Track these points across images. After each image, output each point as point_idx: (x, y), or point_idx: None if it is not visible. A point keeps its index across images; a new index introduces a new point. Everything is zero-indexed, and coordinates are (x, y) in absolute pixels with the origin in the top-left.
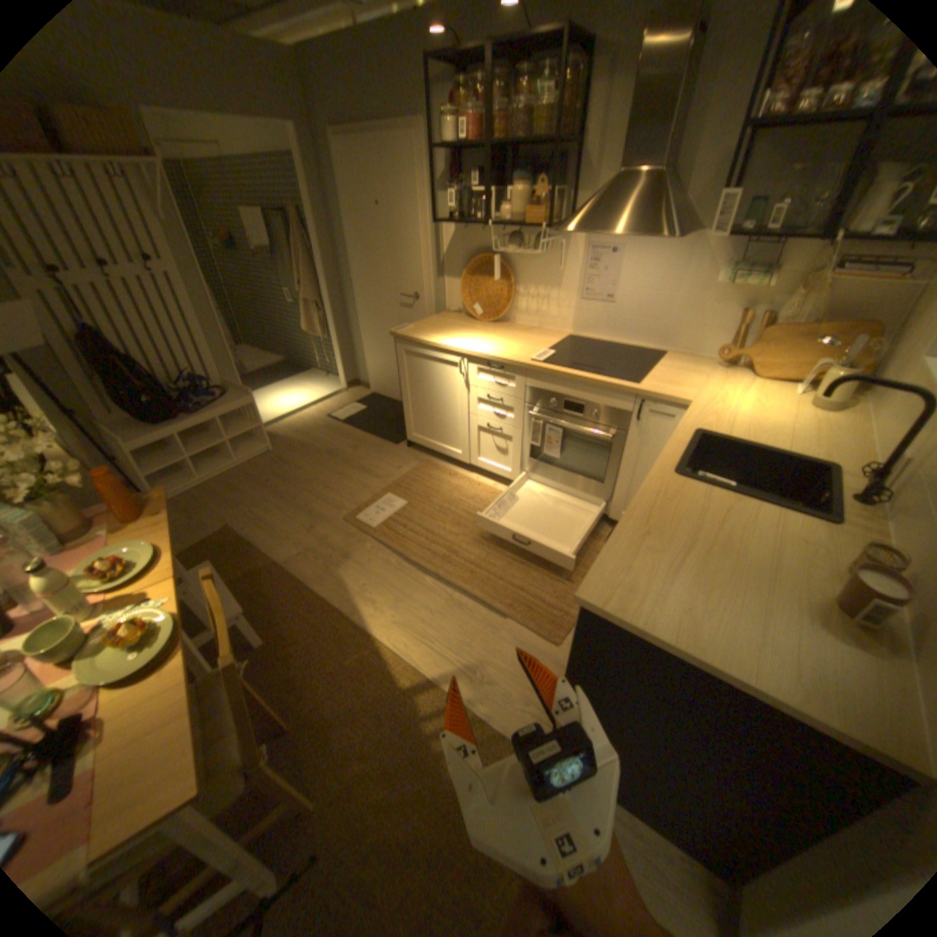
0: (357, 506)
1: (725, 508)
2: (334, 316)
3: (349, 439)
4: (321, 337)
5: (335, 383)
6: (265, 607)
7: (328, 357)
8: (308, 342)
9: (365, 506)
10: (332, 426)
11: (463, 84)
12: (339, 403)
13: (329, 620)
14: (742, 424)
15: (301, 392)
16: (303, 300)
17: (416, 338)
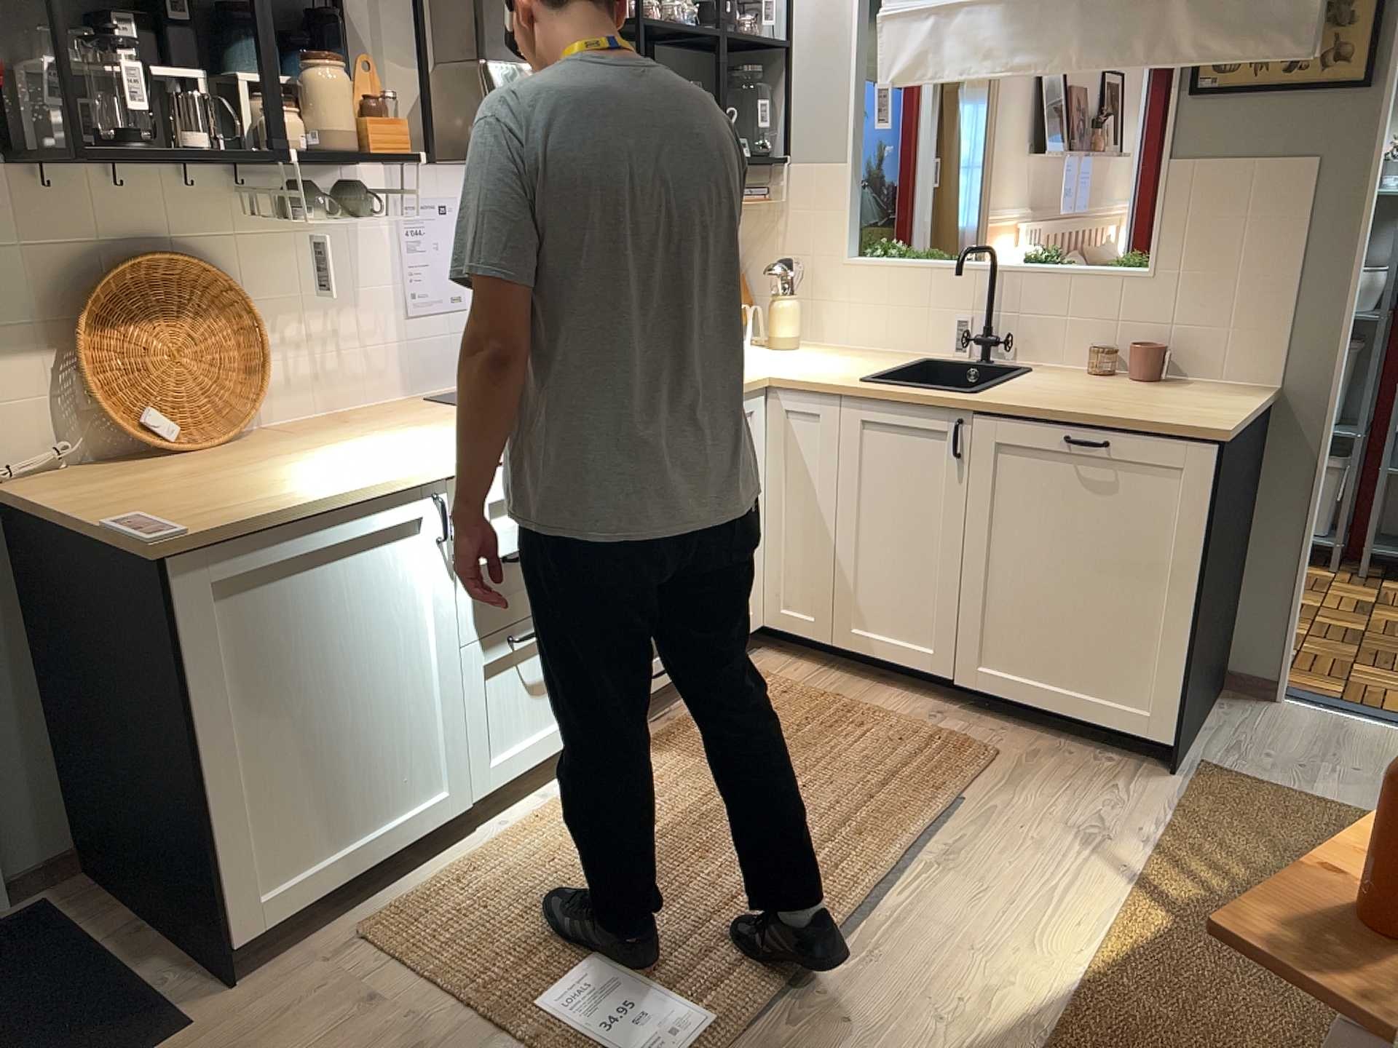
0: None
1: (1031, 388)
2: None
3: None
4: None
5: None
6: None
7: None
8: None
9: None
10: None
11: None
12: None
13: None
14: (836, 369)
15: None
16: None
17: (277, 512)
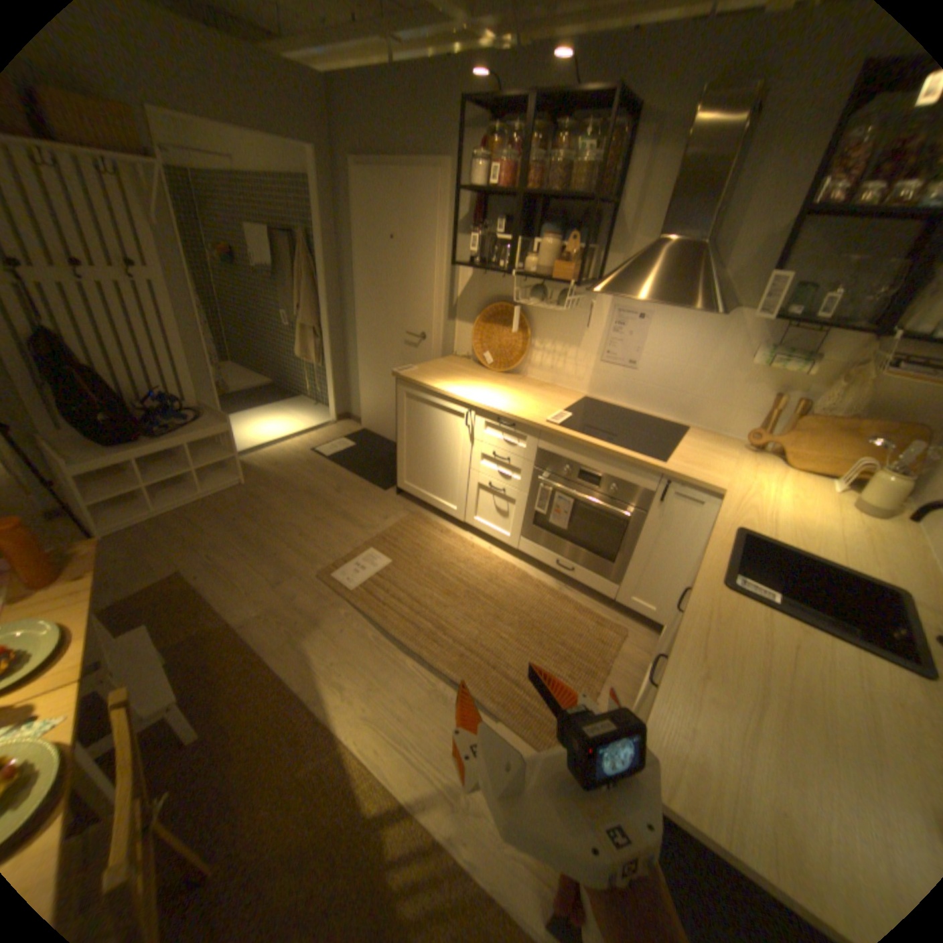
0: (334, 561)
1: (792, 643)
2: (331, 345)
3: (332, 479)
4: (314, 365)
5: (324, 414)
6: (207, 687)
7: (320, 386)
8: (300, 369)
9: (343, 562)
10: (315, 462)
11: (497, 132)
12: (326, 437)
13: (285, 710)
14: (786, 525)
15: (285, 420)
16: (300, 325)
17: (420, 383)
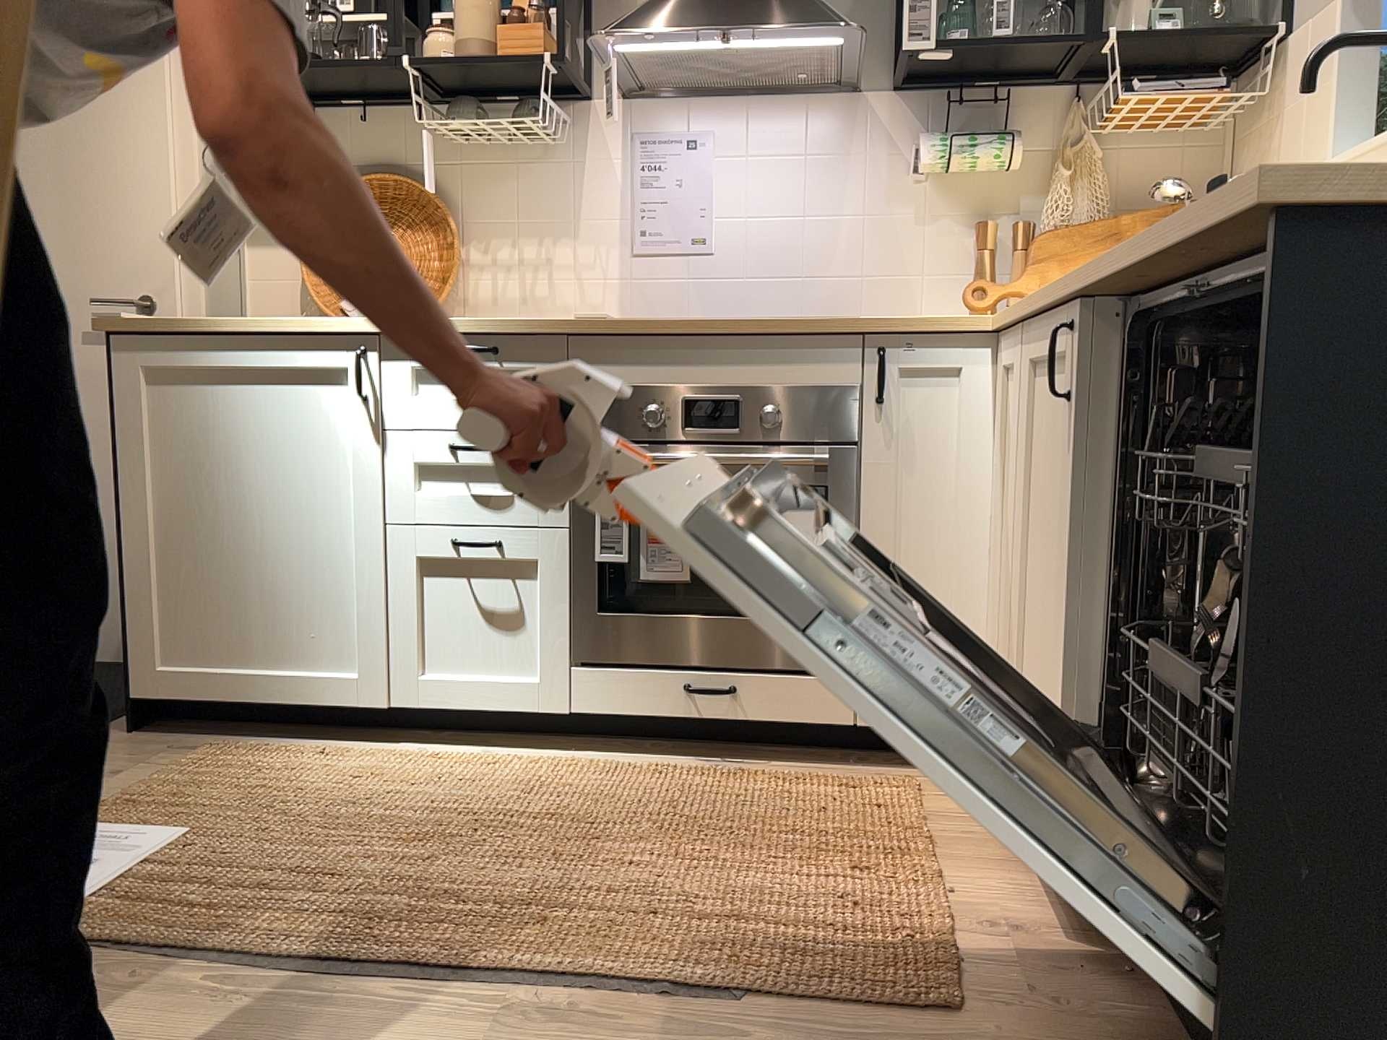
0: None
1: None
2: None
3: None
4: None
5: None
6: None
7: None
8: None
9: None
10: None
11: None
12: None
13: None
14: None
15: None
16: None
17: (196, 320)
